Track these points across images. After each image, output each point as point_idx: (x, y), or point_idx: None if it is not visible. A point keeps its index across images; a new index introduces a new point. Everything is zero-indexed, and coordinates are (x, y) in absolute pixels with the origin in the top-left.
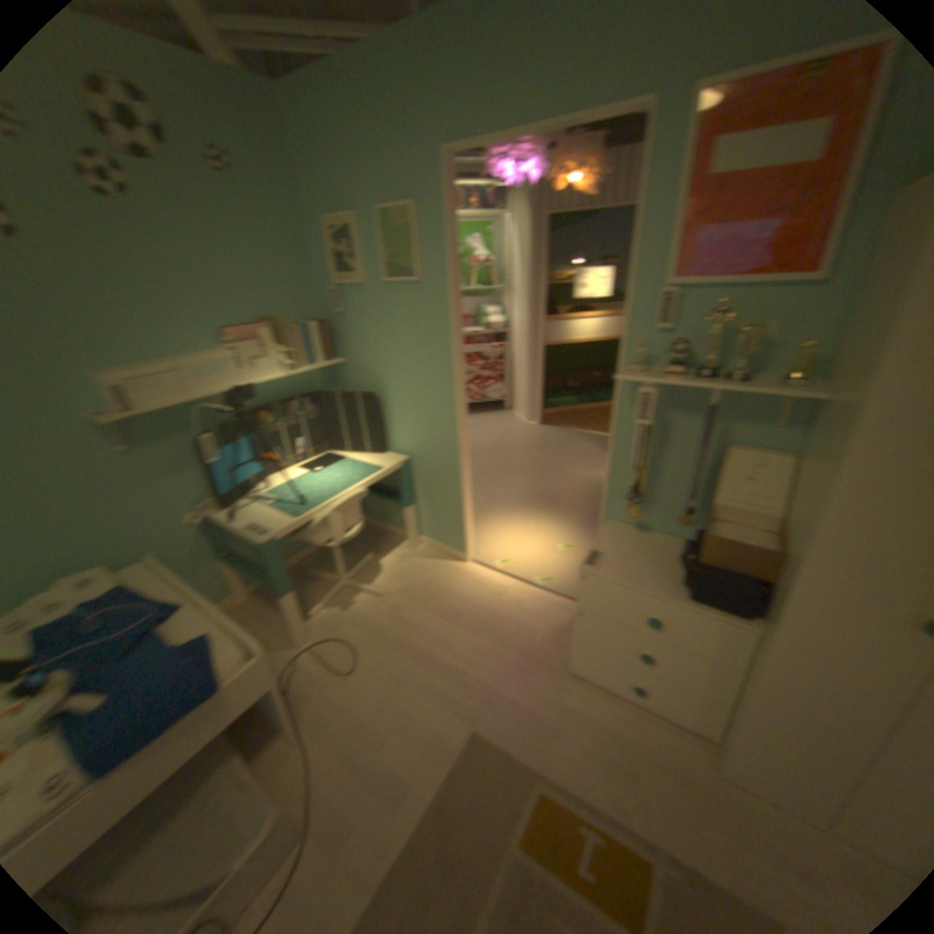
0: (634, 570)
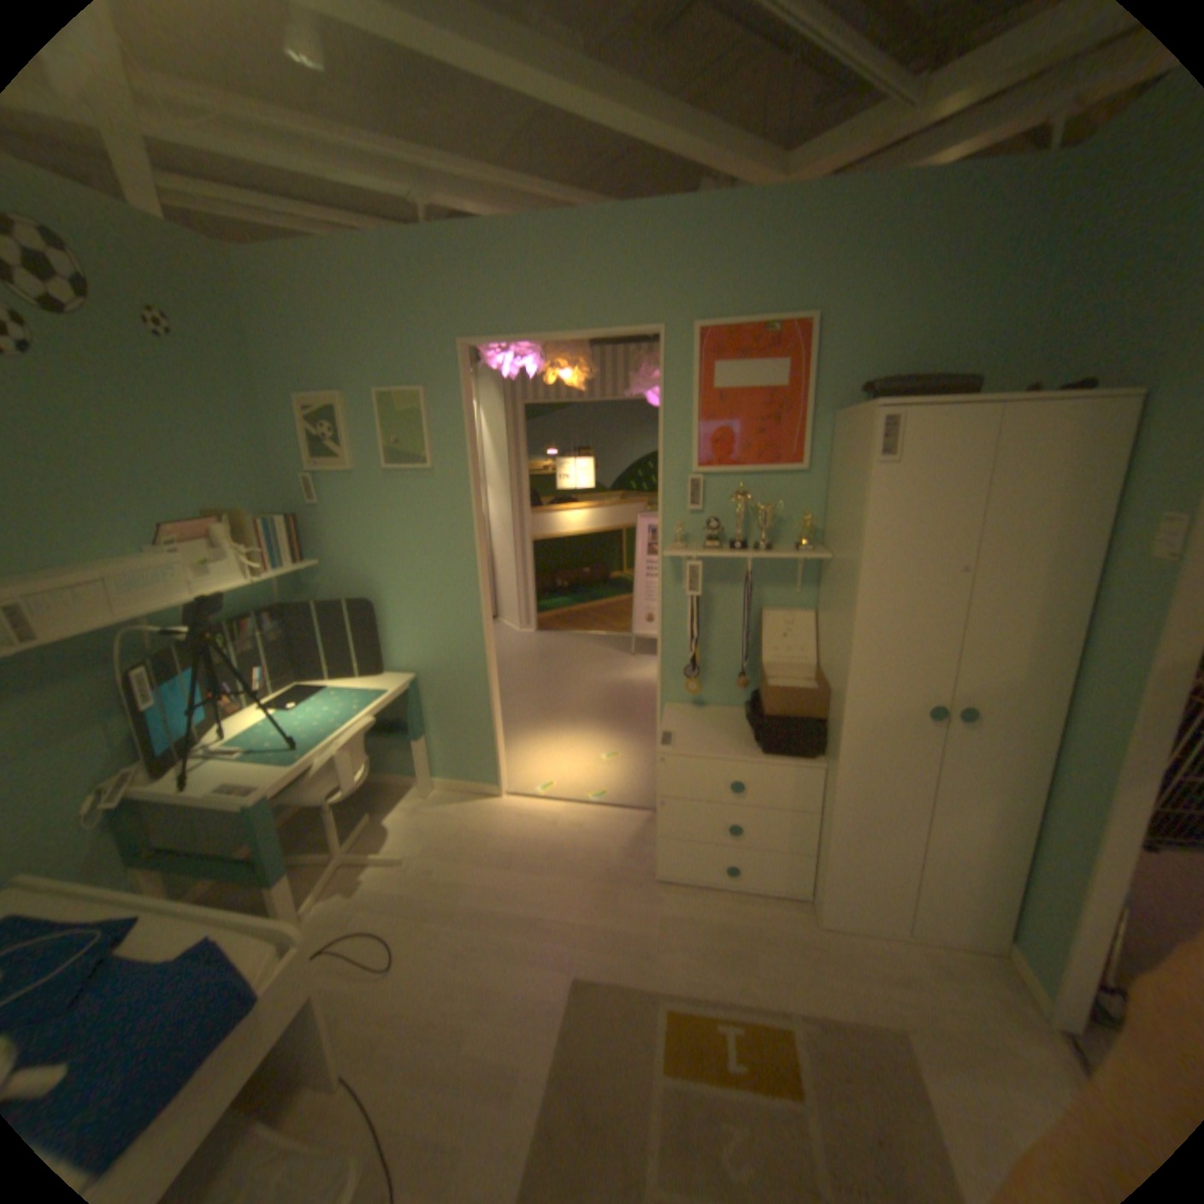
0: (709, 741)
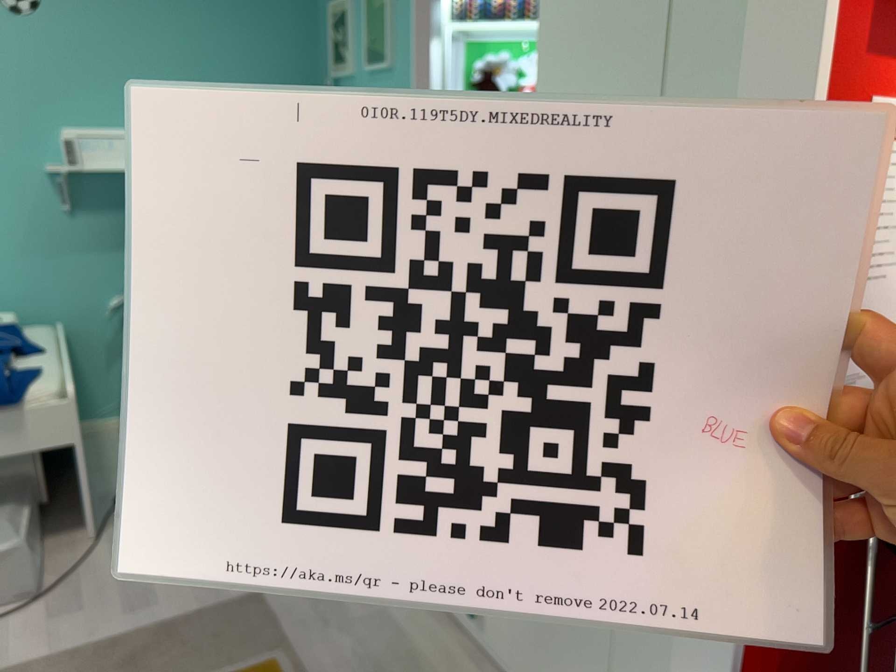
0: None
